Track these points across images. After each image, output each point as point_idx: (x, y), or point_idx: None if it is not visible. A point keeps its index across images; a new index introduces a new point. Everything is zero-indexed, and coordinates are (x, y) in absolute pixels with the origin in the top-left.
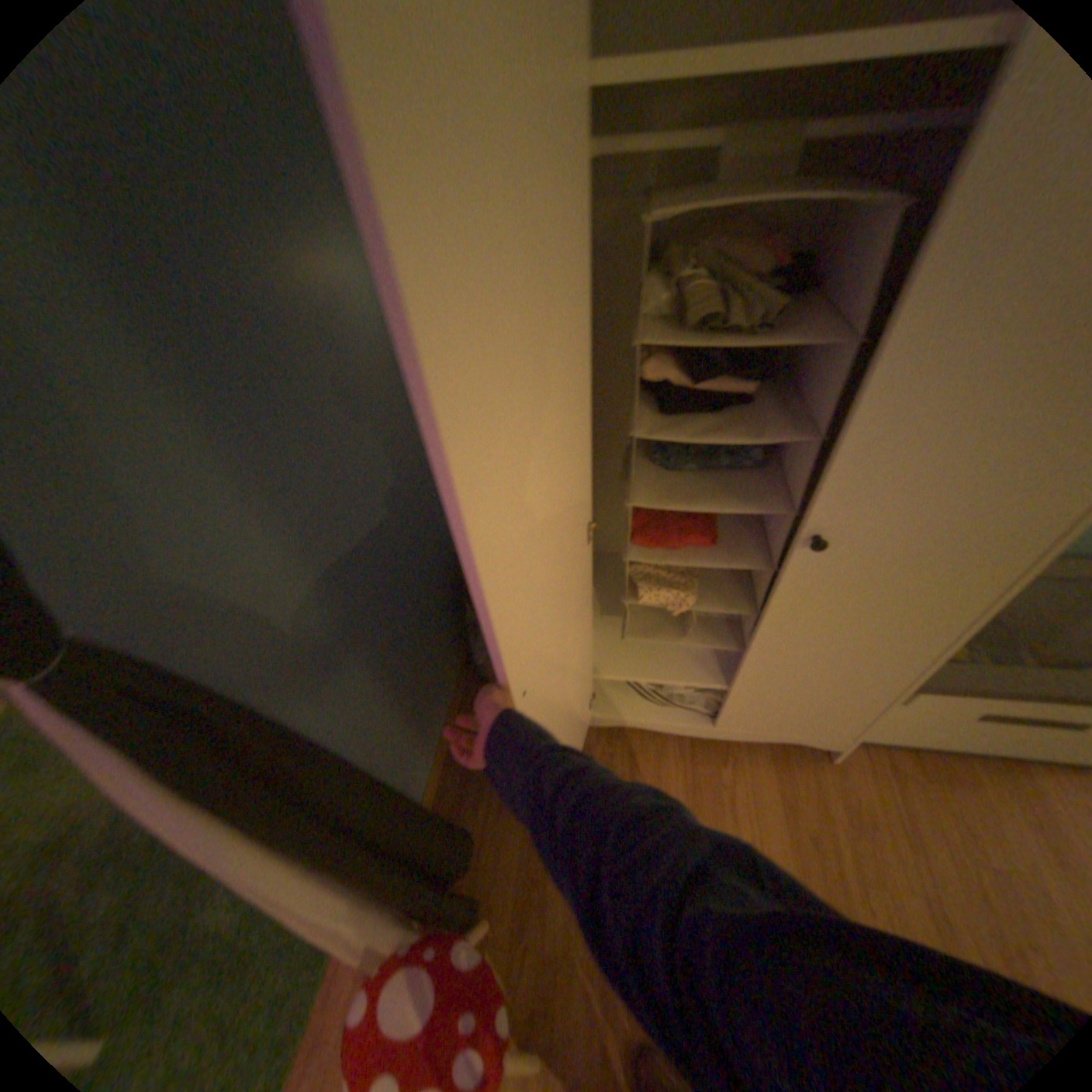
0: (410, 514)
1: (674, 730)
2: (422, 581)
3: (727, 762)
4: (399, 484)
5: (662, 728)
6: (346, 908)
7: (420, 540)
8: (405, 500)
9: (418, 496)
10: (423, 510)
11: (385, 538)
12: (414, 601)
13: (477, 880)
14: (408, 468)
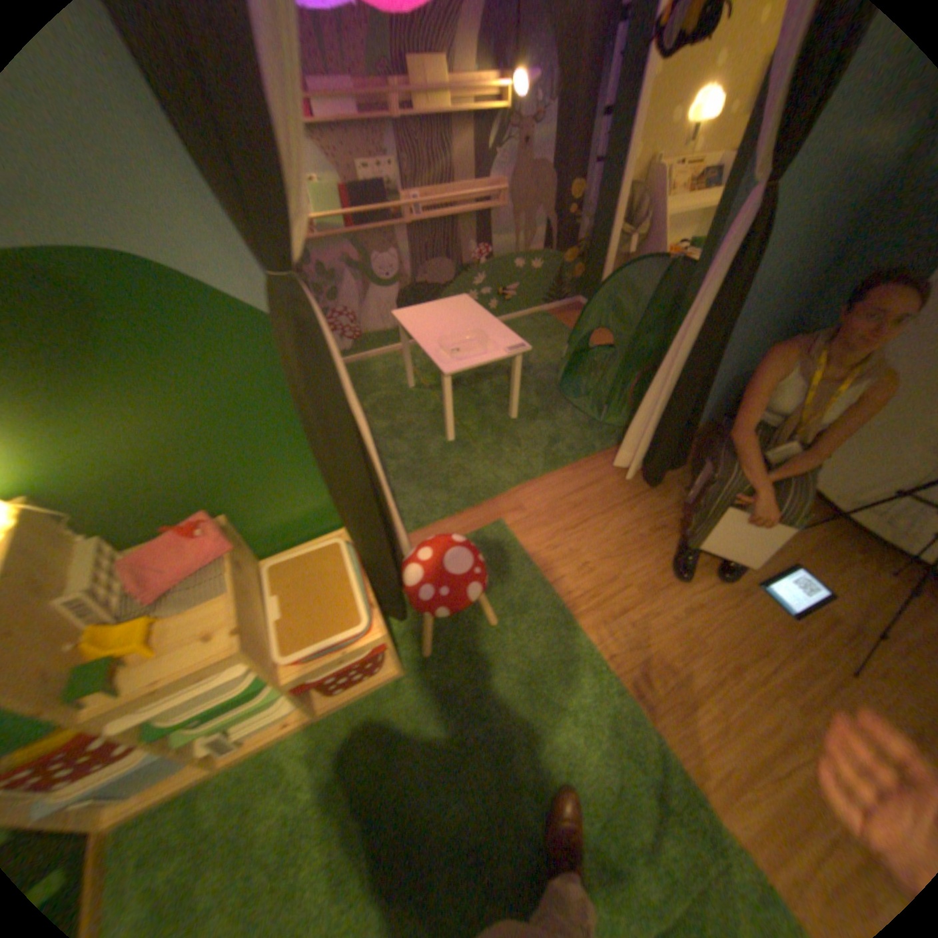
0: (796, 294)
1: (844, 509)
2: (765, 337)
3: (863, 556)
4: (808, 271)
5: (836, 503)
6: (665, 397)
7: (785, 314)
8: (802, 283)
9: (806, 290)
10: (800, 301)
11: (782, 289)
12: (756, 340)
13: (670, 482)
14: (818, 268)
